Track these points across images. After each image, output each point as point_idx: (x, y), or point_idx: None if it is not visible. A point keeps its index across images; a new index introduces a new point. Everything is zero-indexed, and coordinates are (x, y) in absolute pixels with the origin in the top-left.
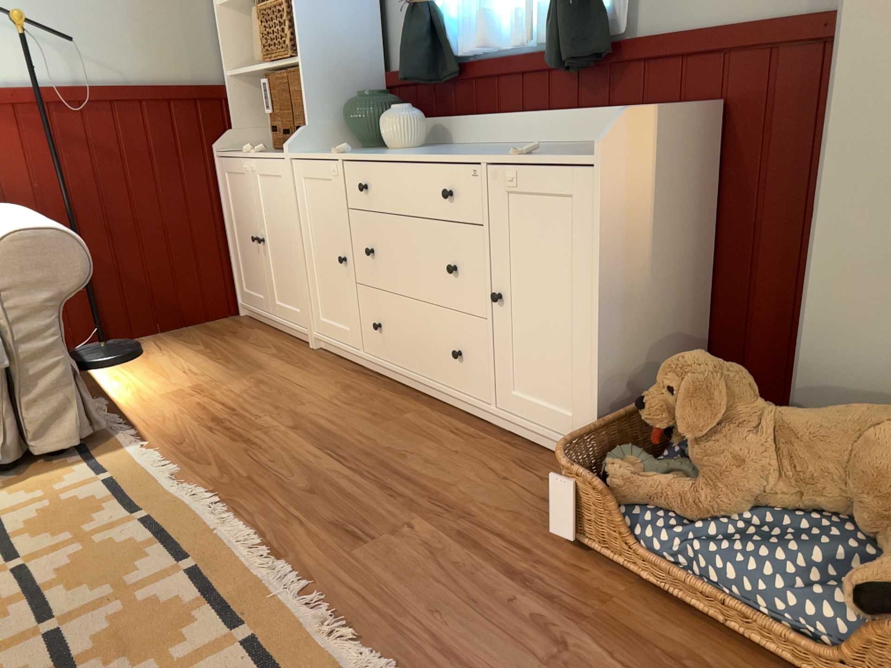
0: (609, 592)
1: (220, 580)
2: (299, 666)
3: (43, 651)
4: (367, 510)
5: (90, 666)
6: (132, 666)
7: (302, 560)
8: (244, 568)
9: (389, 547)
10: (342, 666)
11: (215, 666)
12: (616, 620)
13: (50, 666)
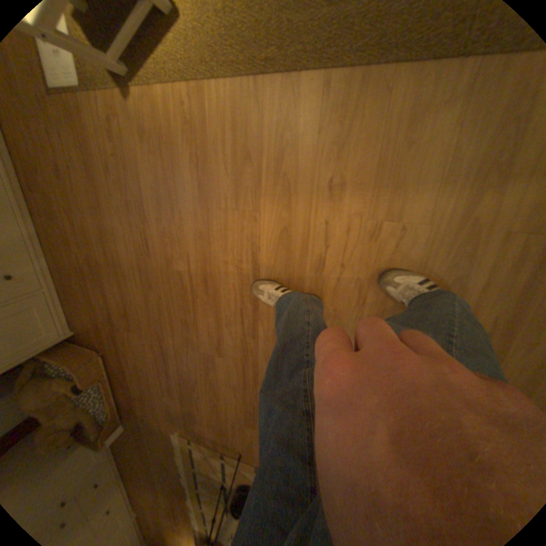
0: (120, 411)
1: (187, 482)
2: (182, 457)
3: (223, 501)
4: (151, 465)
5: (216, 490)
6: (209, 484)
7: (171, 470)
8: (182, 480)
9: (152, 455)
10: (175, 450)
11: (195, 470)
12: (124, 408)
13: (223, 497)
